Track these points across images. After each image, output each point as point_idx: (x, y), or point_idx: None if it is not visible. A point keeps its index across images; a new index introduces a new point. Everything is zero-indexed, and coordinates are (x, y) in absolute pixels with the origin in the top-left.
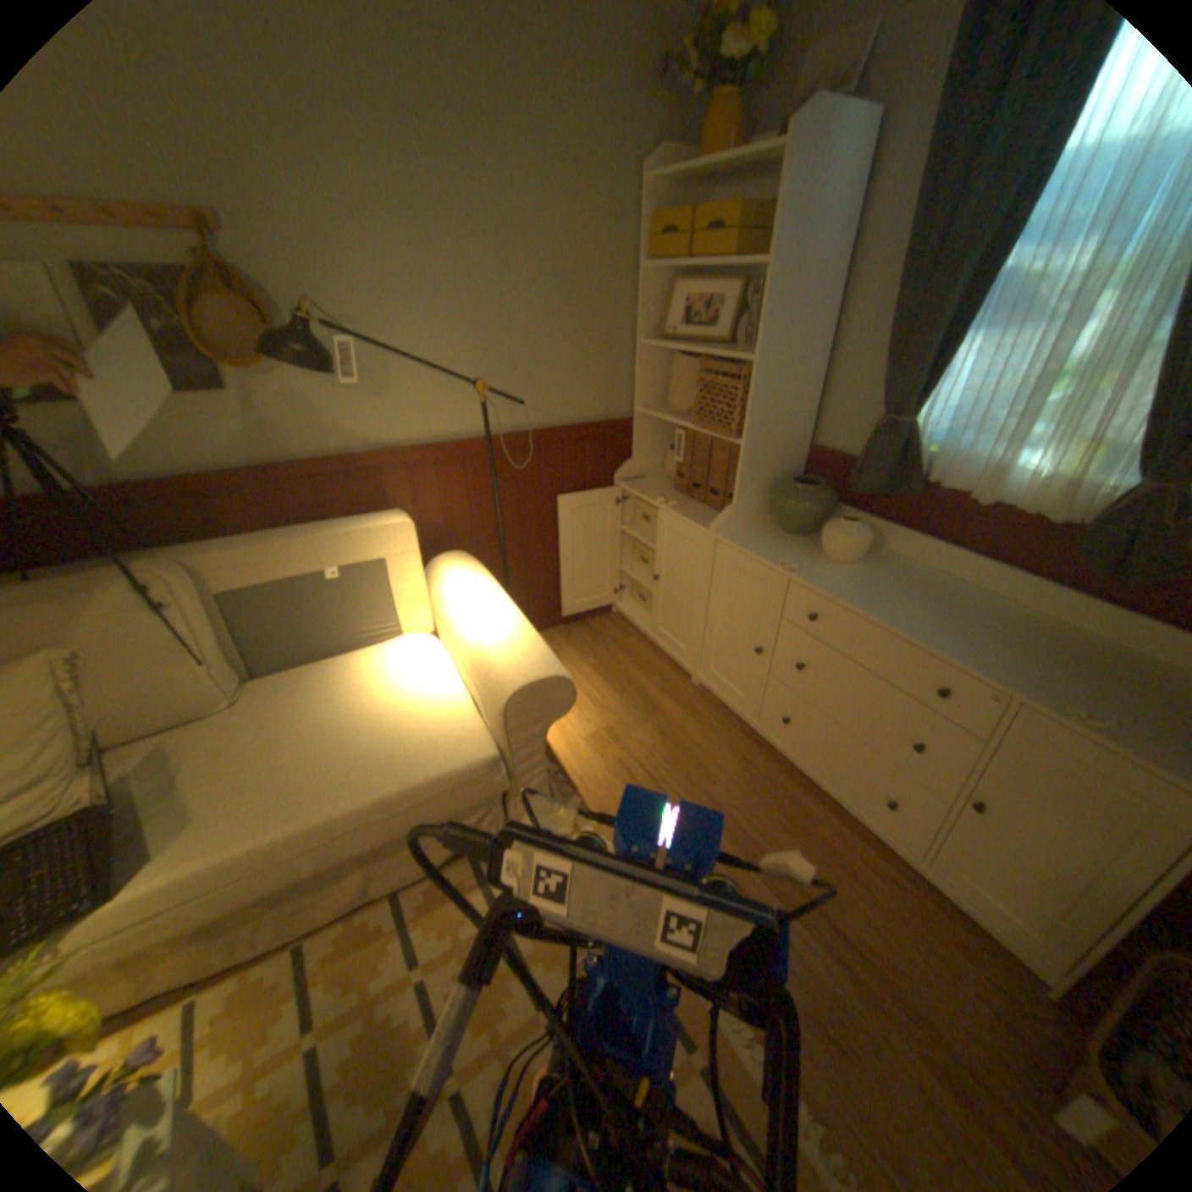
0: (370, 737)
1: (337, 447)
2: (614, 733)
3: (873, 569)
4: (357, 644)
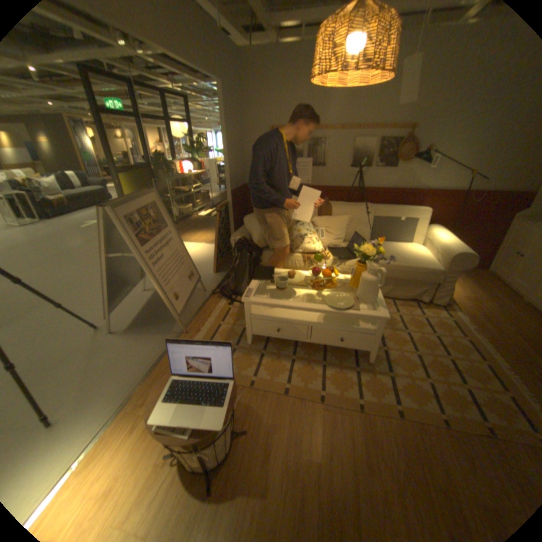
0: (407, 256)
1: (415, 186)
2: (478, 300)
3: None
4: (407, 236)
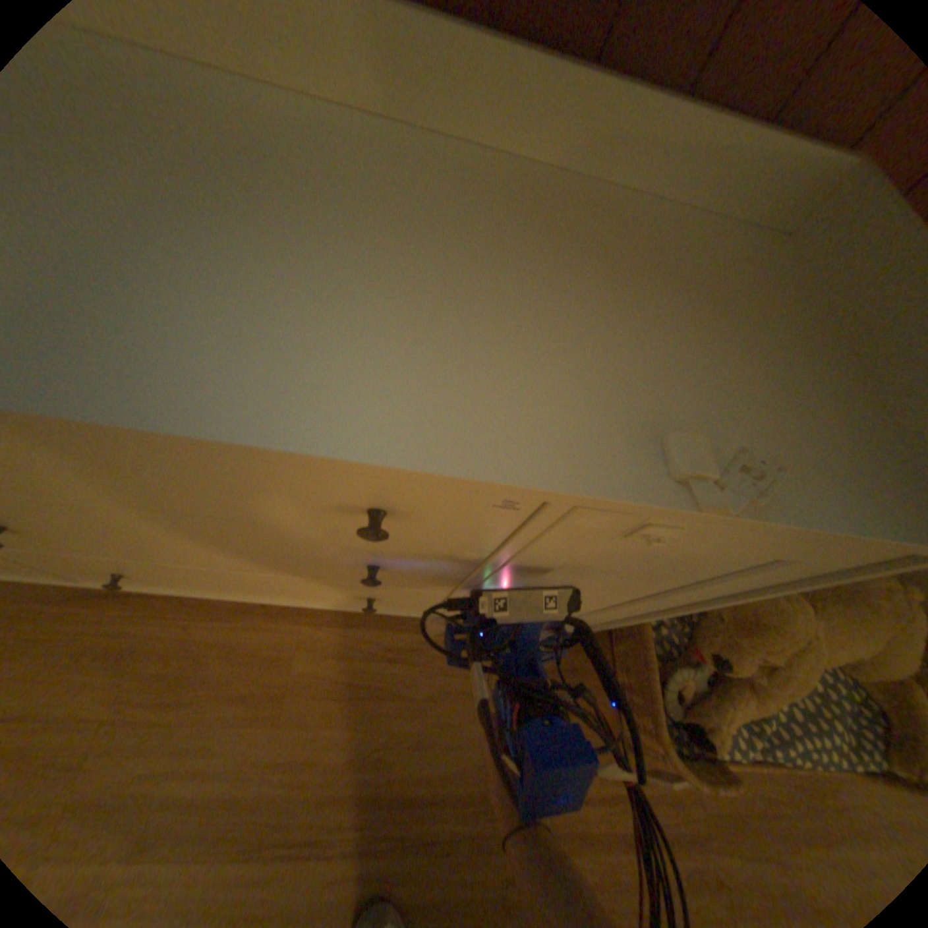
0: None
1: None
2: None
3: None
4: None
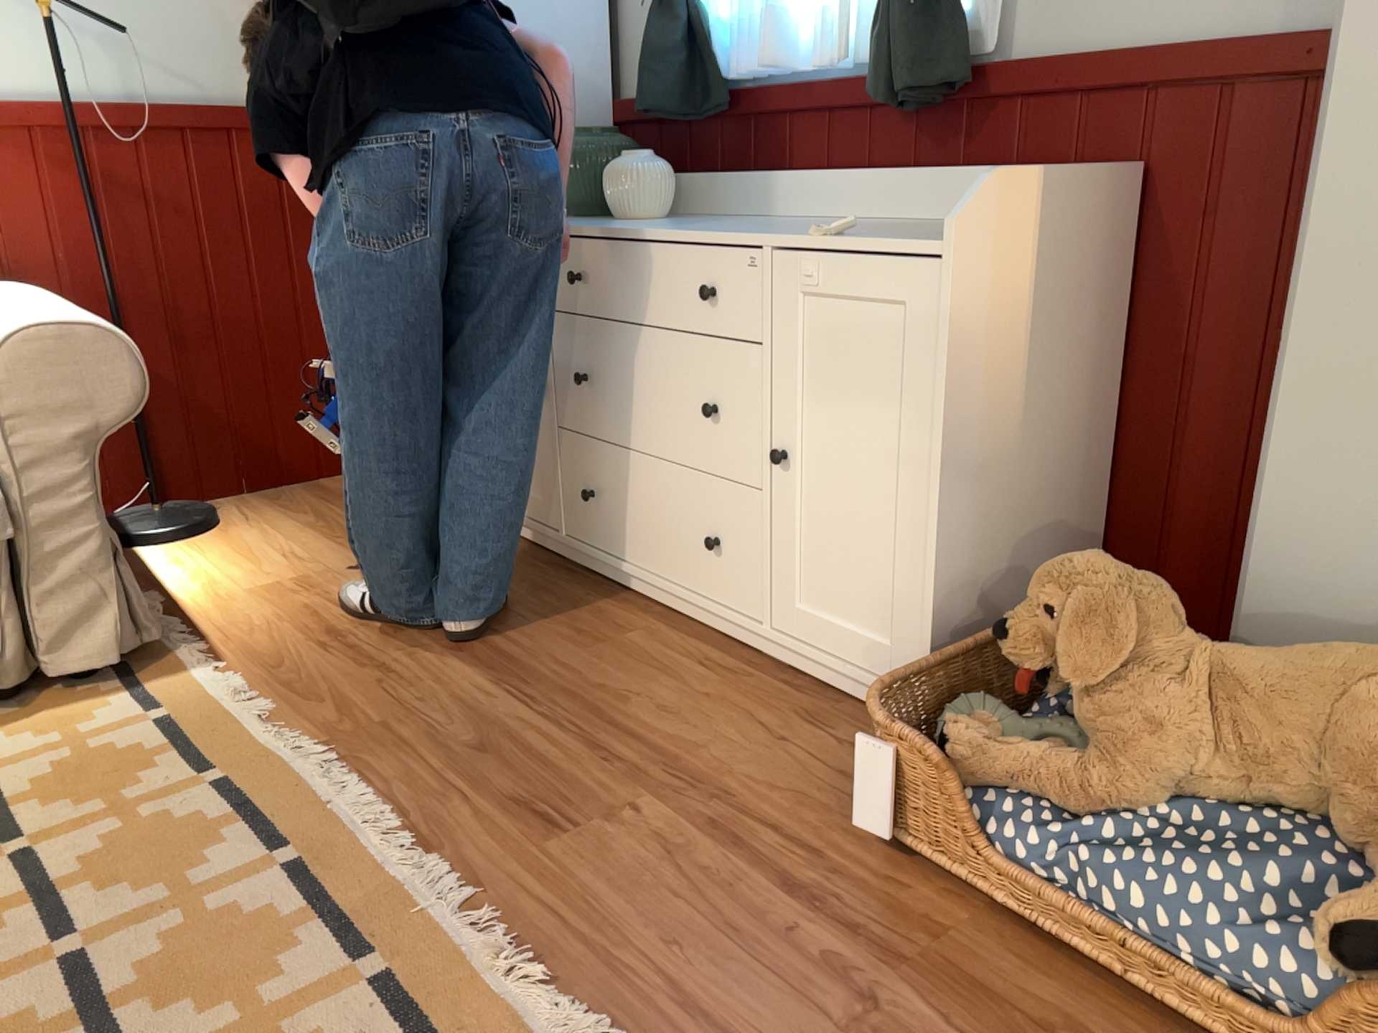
0: None
1: None
2: (310, 582)
3: (675, 222)
4: None
